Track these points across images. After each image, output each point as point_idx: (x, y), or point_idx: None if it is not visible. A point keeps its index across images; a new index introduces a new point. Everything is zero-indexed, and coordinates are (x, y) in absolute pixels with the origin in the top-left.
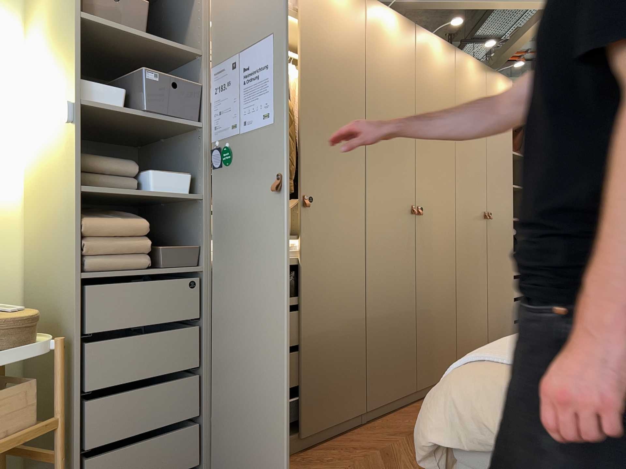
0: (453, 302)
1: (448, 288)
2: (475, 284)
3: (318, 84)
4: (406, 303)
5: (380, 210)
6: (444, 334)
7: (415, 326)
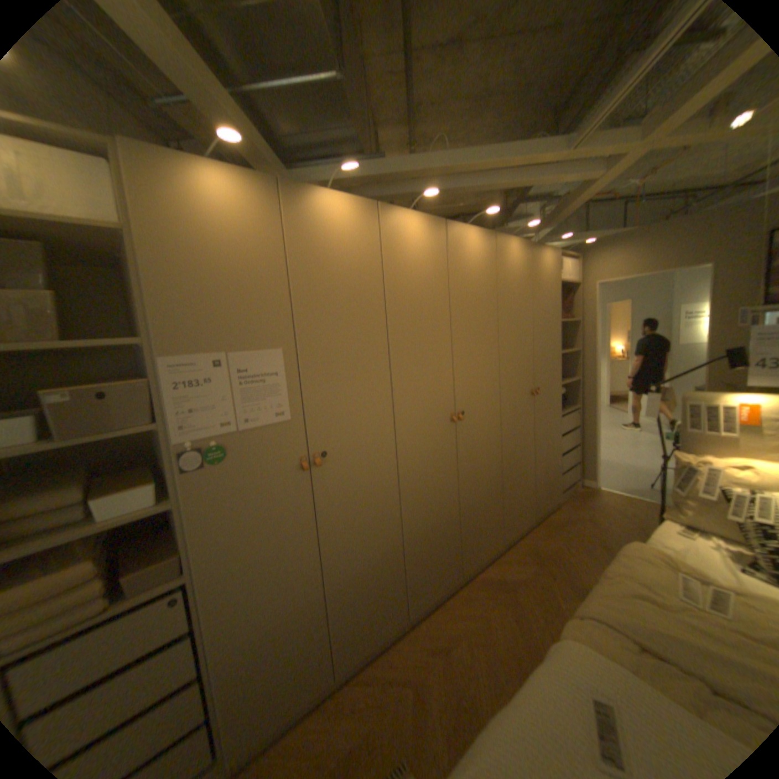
0: (497, 487)
1: (492, 477)
2: (521, 461)
3: (320, 328)
4: (446, 509)
5: (411, 434)
6: (489, 518)
7: (457, 525)
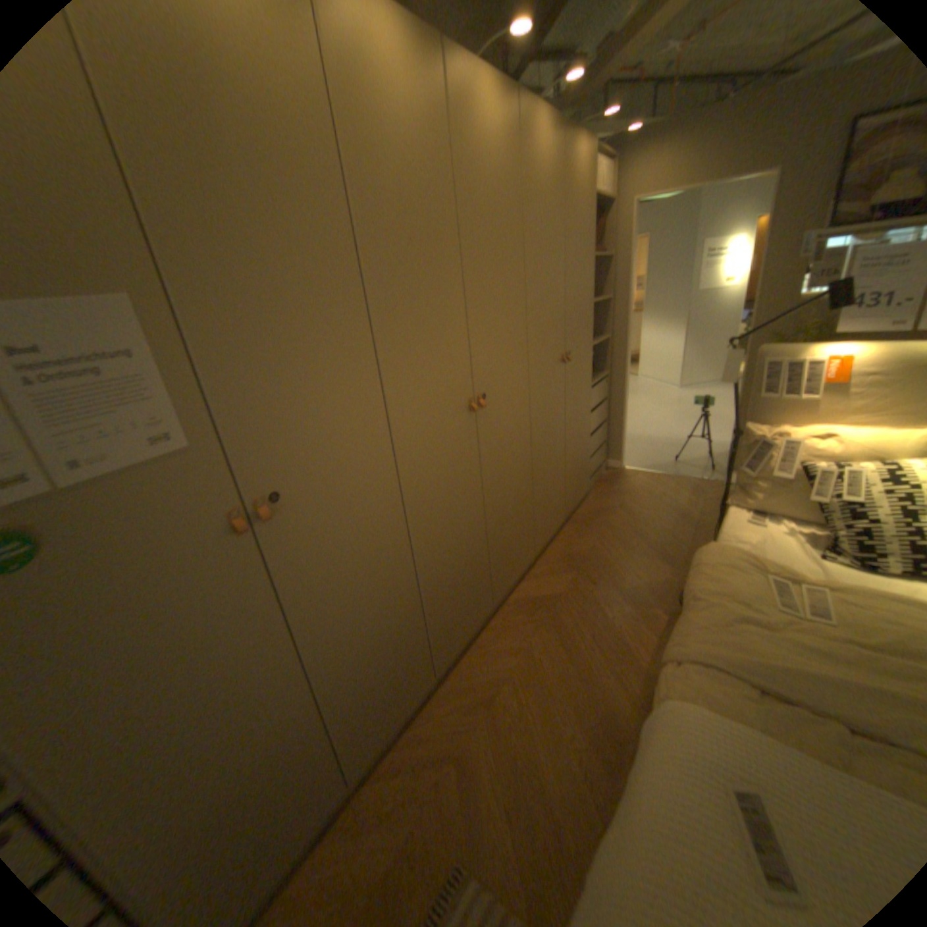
0: (527, 488)
1: (521, 477)
2: (551, 451)
3: (217, 248)
4: (470, 531)
5: (417, 437)
6: (519, 528)
7: (485, 547)
